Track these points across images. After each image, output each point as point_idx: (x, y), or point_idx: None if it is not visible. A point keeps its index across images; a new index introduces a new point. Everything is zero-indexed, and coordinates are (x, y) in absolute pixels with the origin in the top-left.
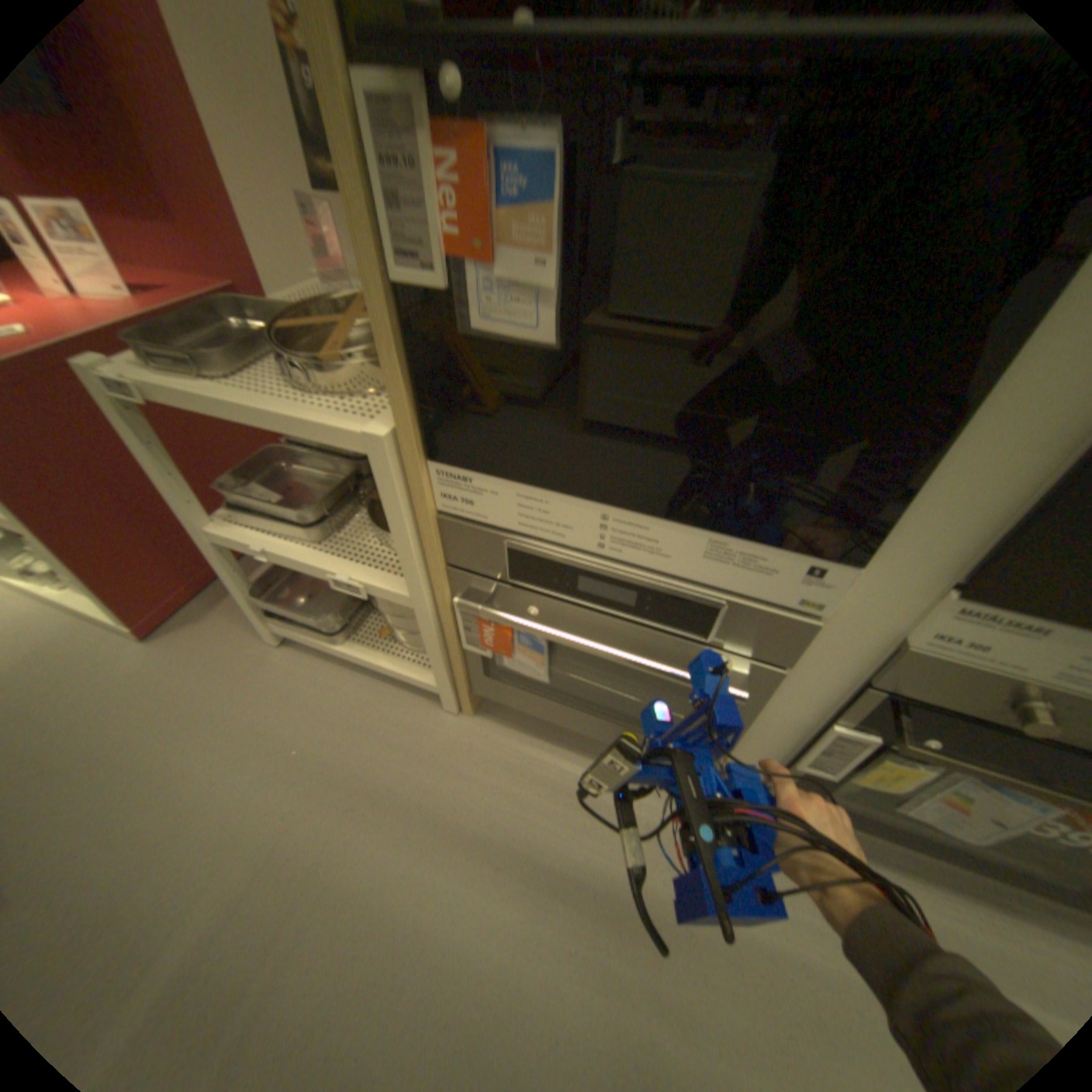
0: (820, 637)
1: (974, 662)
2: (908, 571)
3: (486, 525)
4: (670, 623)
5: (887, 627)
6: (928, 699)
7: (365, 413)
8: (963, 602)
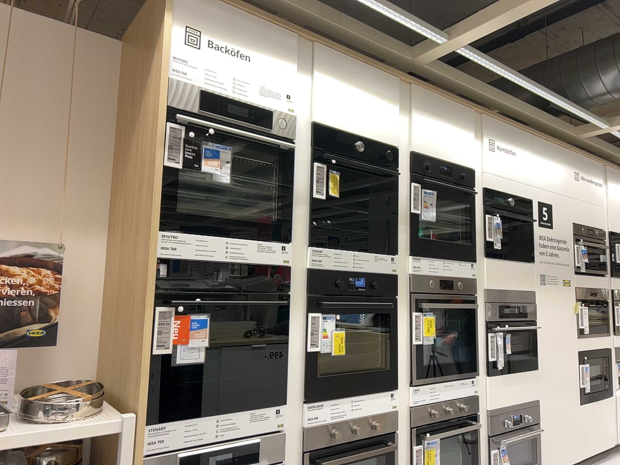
0: (285, 440)
1: (317, 423)
2: (293, 402)
3: (165, 451)
4: (243, 463)
5: (297, 426)
6: (316, 447)
7: (103, 417)
8: (306, 404)
